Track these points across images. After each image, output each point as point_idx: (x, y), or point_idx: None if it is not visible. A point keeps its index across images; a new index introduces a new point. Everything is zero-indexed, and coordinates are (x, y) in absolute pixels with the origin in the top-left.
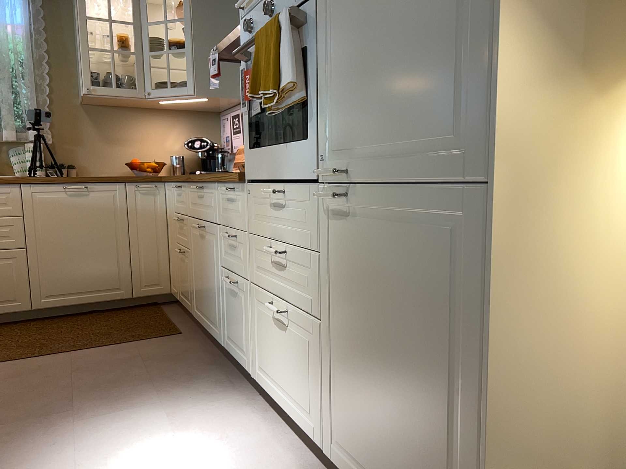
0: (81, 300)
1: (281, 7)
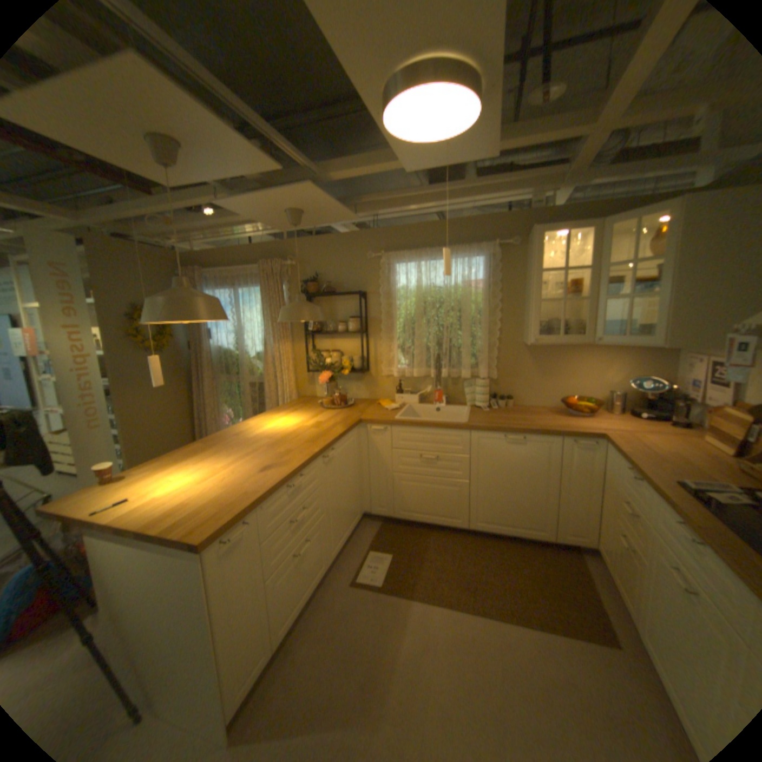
0: (509, 532)
1: None
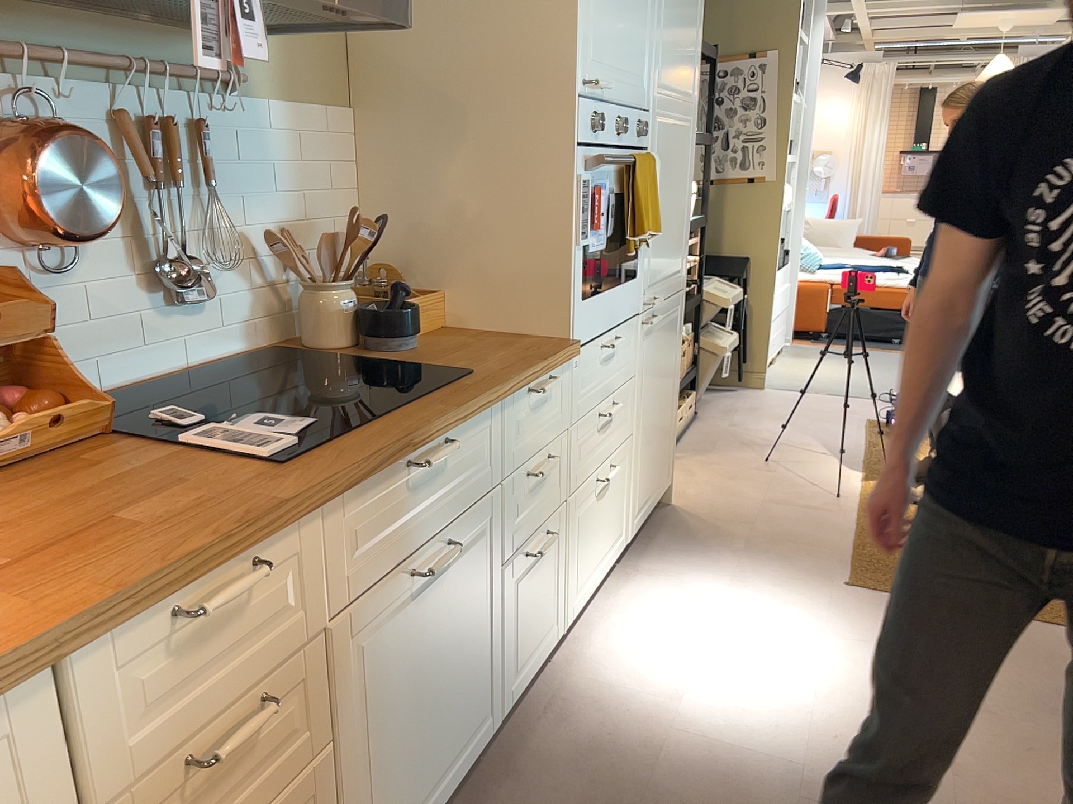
0: None
1: (626, 134)
